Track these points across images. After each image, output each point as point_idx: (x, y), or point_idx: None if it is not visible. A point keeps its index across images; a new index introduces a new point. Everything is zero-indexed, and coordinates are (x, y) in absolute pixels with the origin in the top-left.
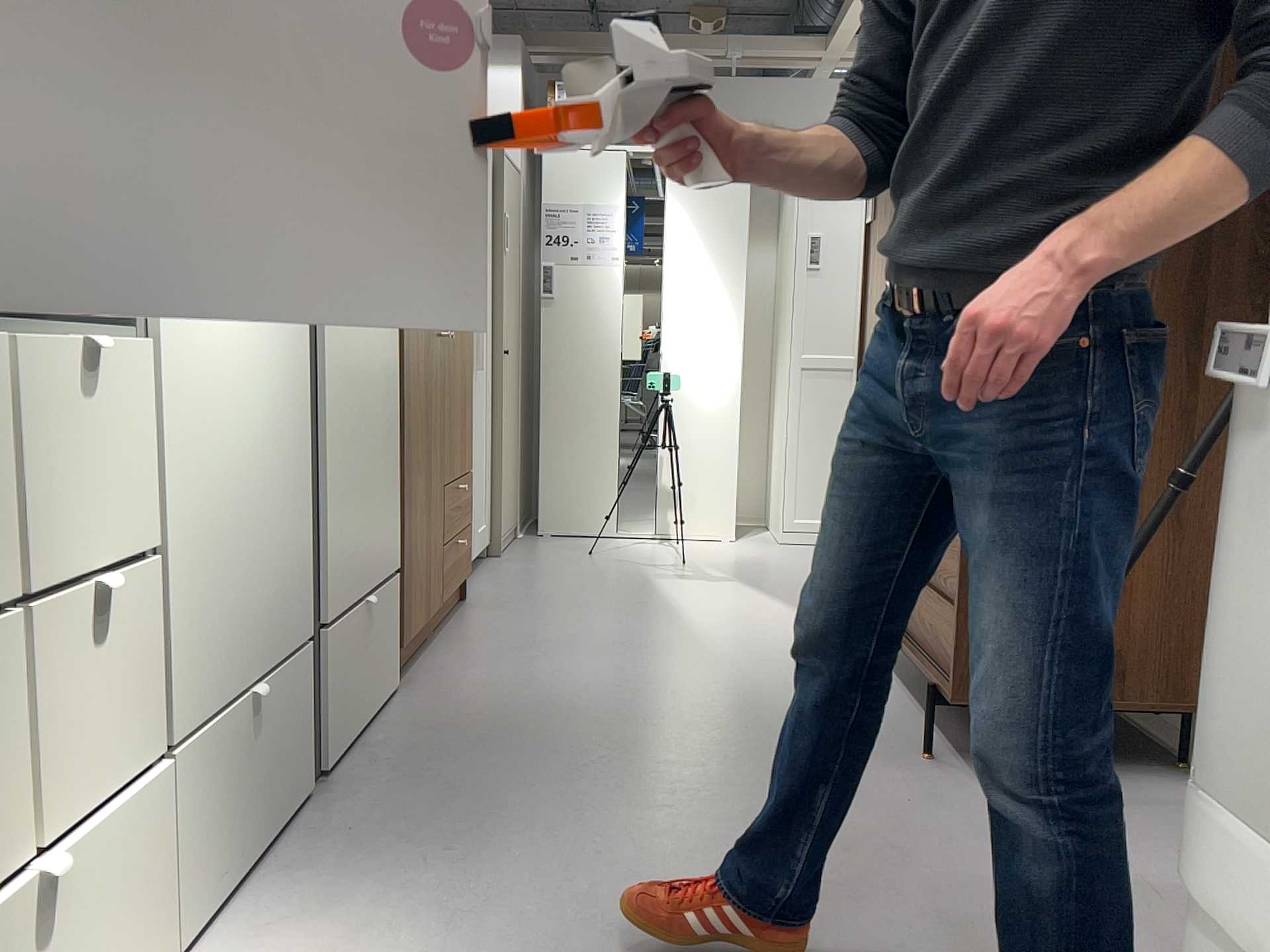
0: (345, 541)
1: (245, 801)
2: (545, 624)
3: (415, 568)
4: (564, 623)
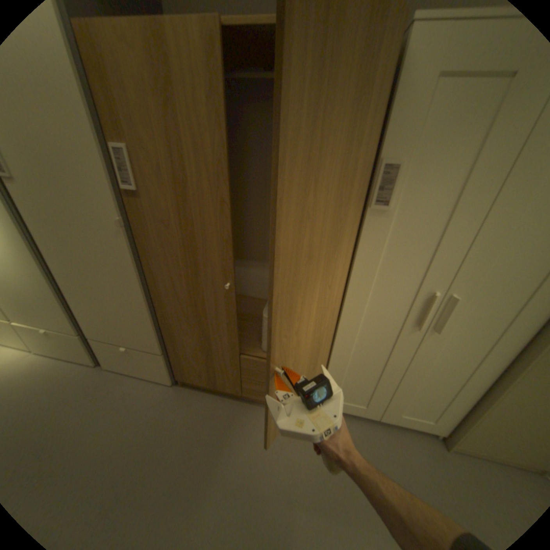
0: (95, 325)
1: (51, 346)
2: (257, 468)
3: (190, 365)
4: (258, 484)
